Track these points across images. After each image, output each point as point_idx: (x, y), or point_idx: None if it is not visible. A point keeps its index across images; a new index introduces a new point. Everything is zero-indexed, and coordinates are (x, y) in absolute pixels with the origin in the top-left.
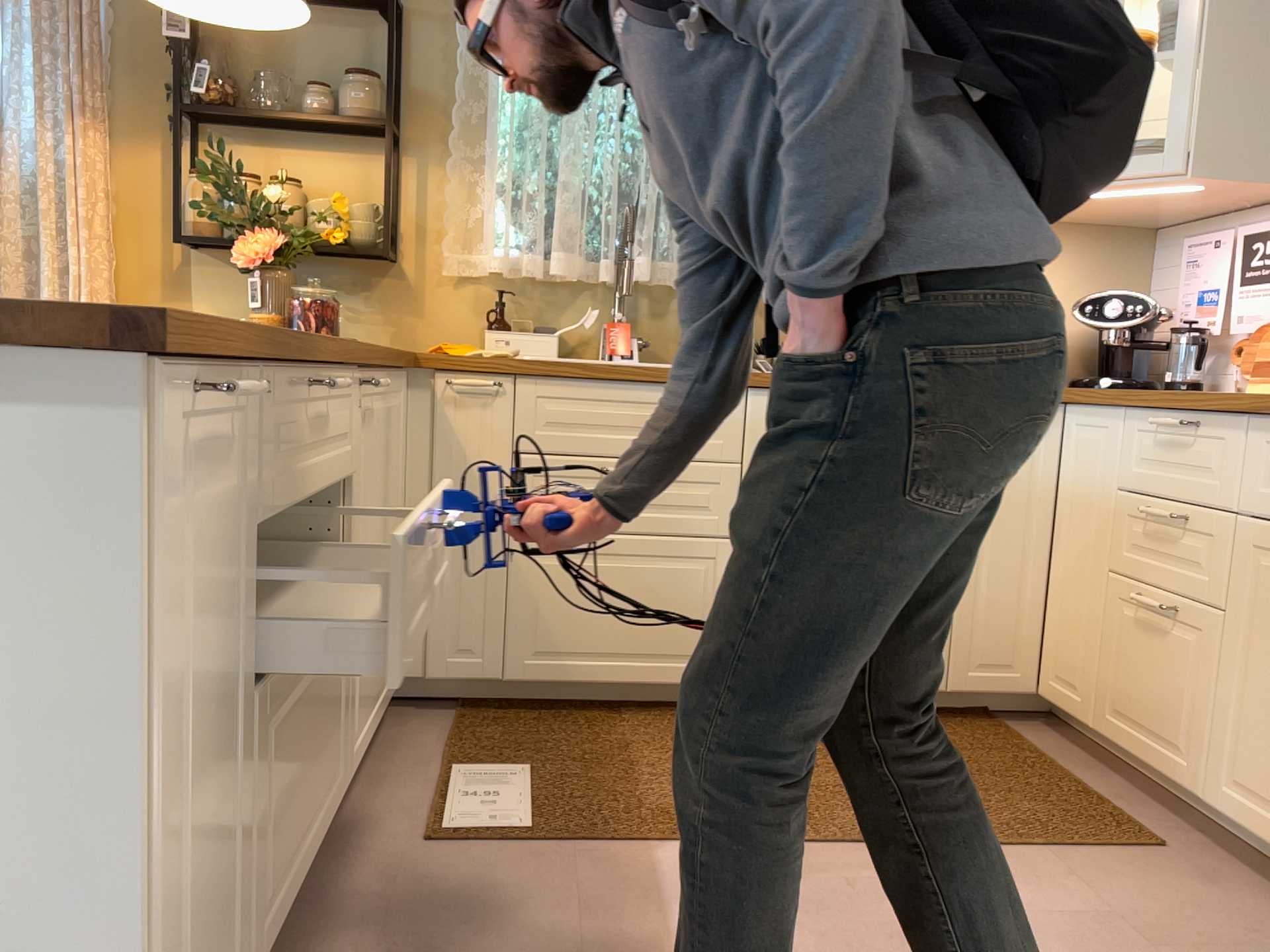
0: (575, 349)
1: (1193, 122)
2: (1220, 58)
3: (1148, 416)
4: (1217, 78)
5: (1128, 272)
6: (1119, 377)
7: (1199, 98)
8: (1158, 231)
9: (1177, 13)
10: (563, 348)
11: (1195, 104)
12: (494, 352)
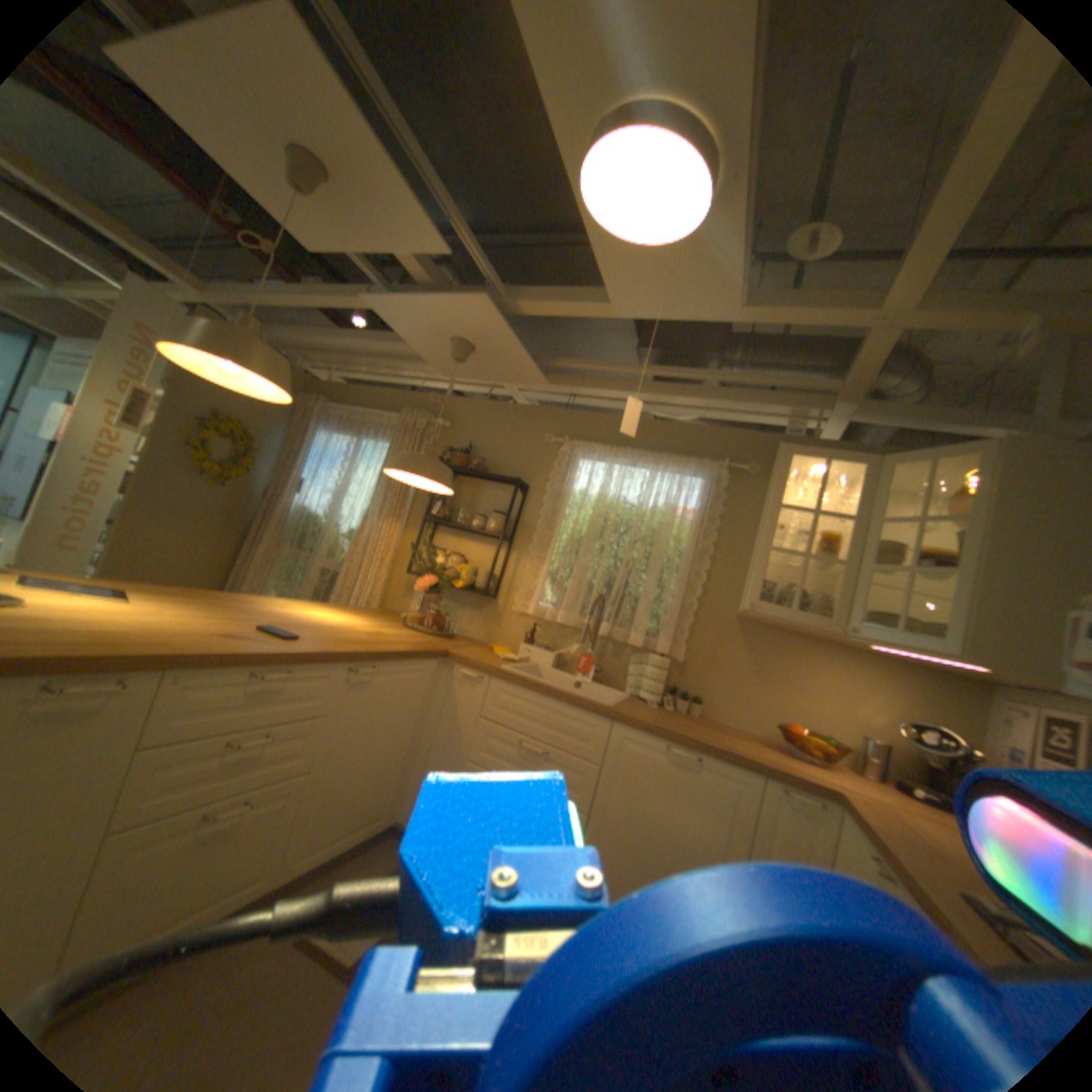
0: (567, 664)
1: (972, 624)
2: (996, 582)
3: (874, 852)
4: (994, 596)
5: (965, 714)
6: (932, 796)
7: (975, 608)
8: (995, 688)
9: (969, 544)
10: (561, 662)
11: (974, 611)
12: (521, 656)
